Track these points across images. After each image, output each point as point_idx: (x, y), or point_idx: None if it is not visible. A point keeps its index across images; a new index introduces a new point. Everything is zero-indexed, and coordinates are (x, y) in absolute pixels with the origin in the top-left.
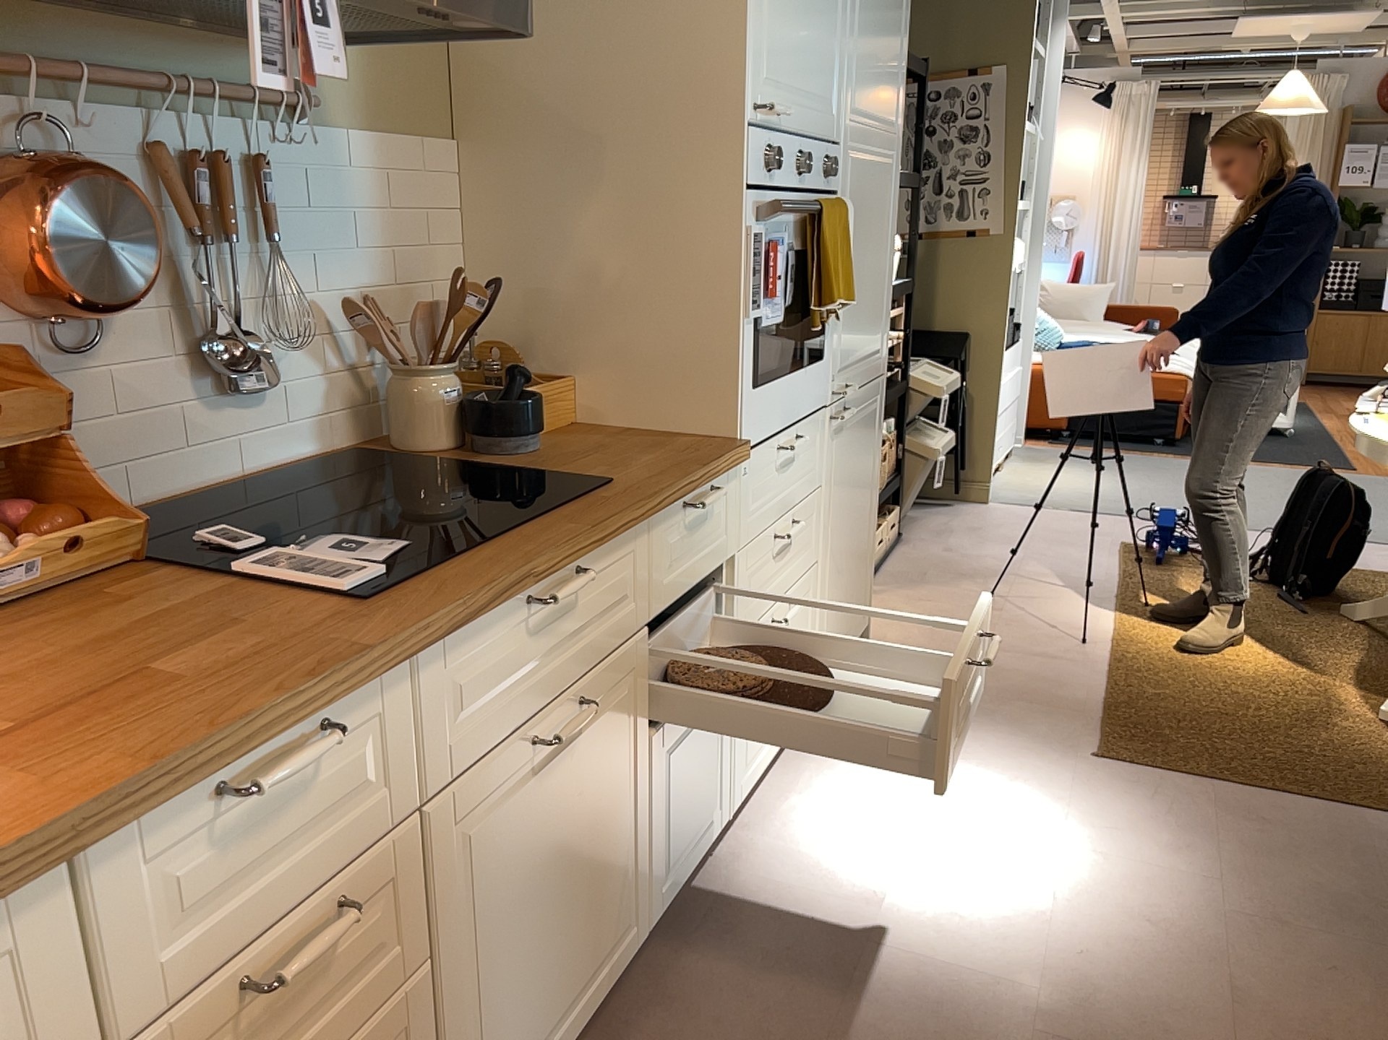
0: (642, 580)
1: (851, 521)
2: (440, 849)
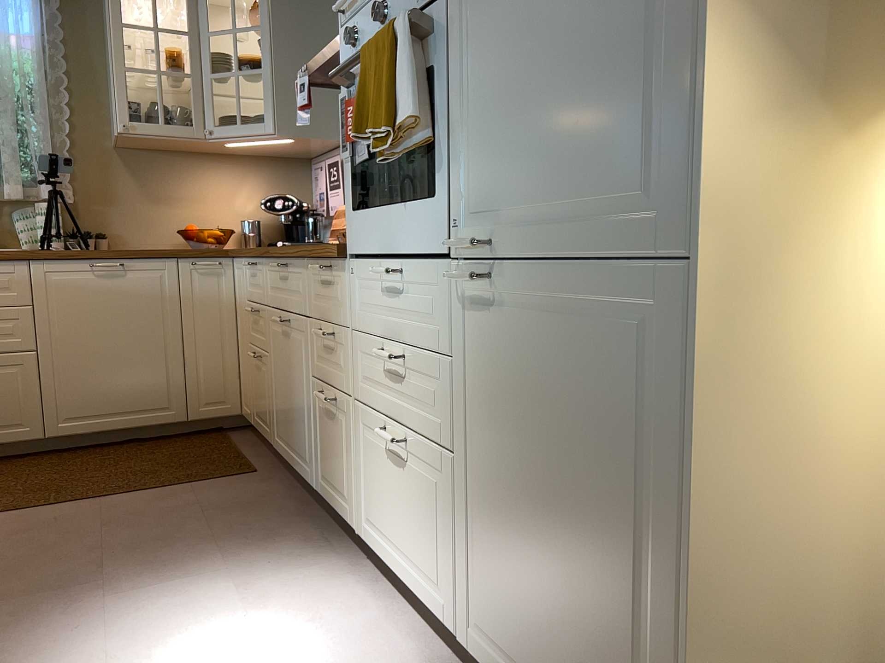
0: (310, 294)
1: (540, 490)
2: (268, 323)
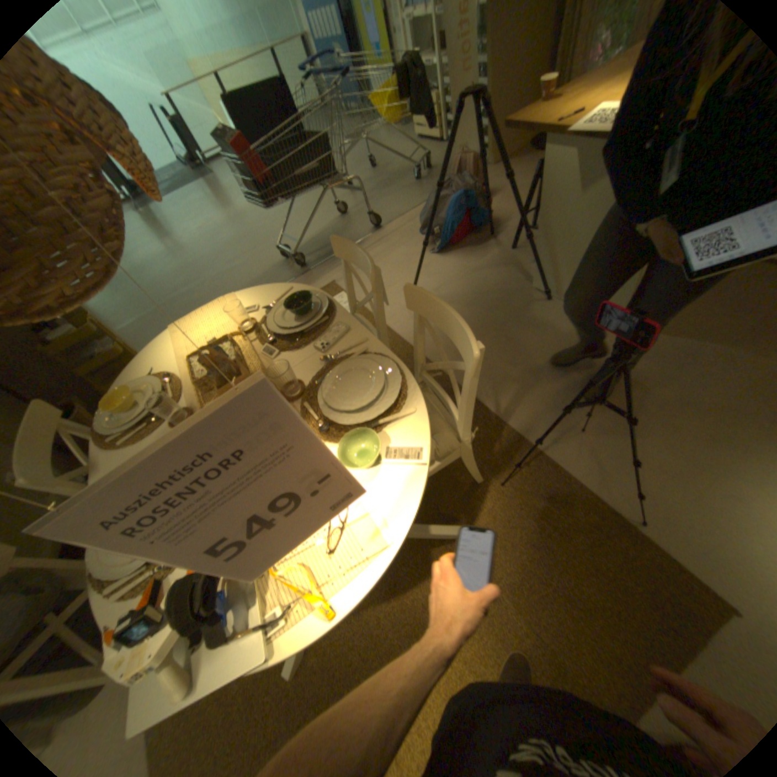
0: None
1: None
2: None
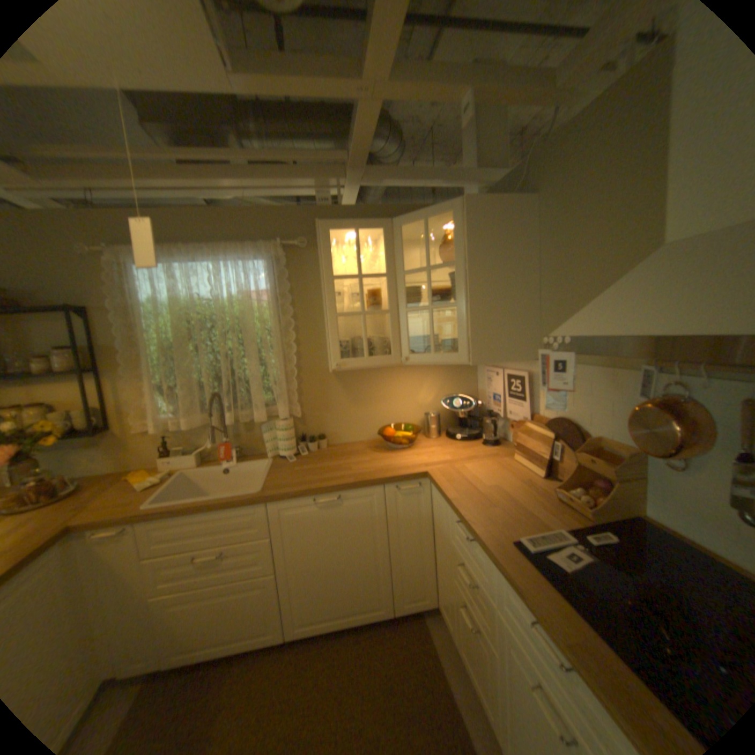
0: None
1: None
2: (503, 636)
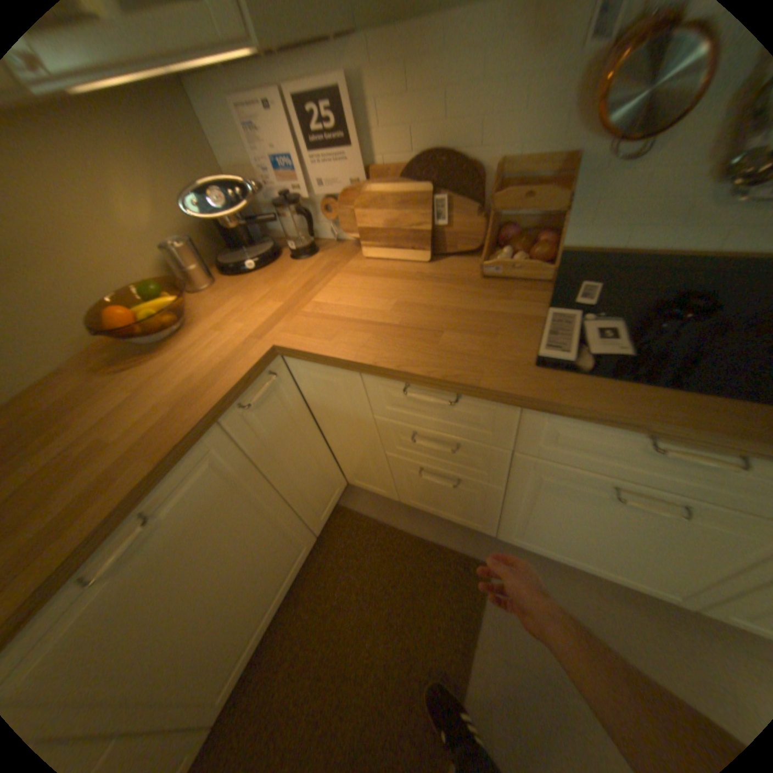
0: None
1: None
2: (526, 470)
